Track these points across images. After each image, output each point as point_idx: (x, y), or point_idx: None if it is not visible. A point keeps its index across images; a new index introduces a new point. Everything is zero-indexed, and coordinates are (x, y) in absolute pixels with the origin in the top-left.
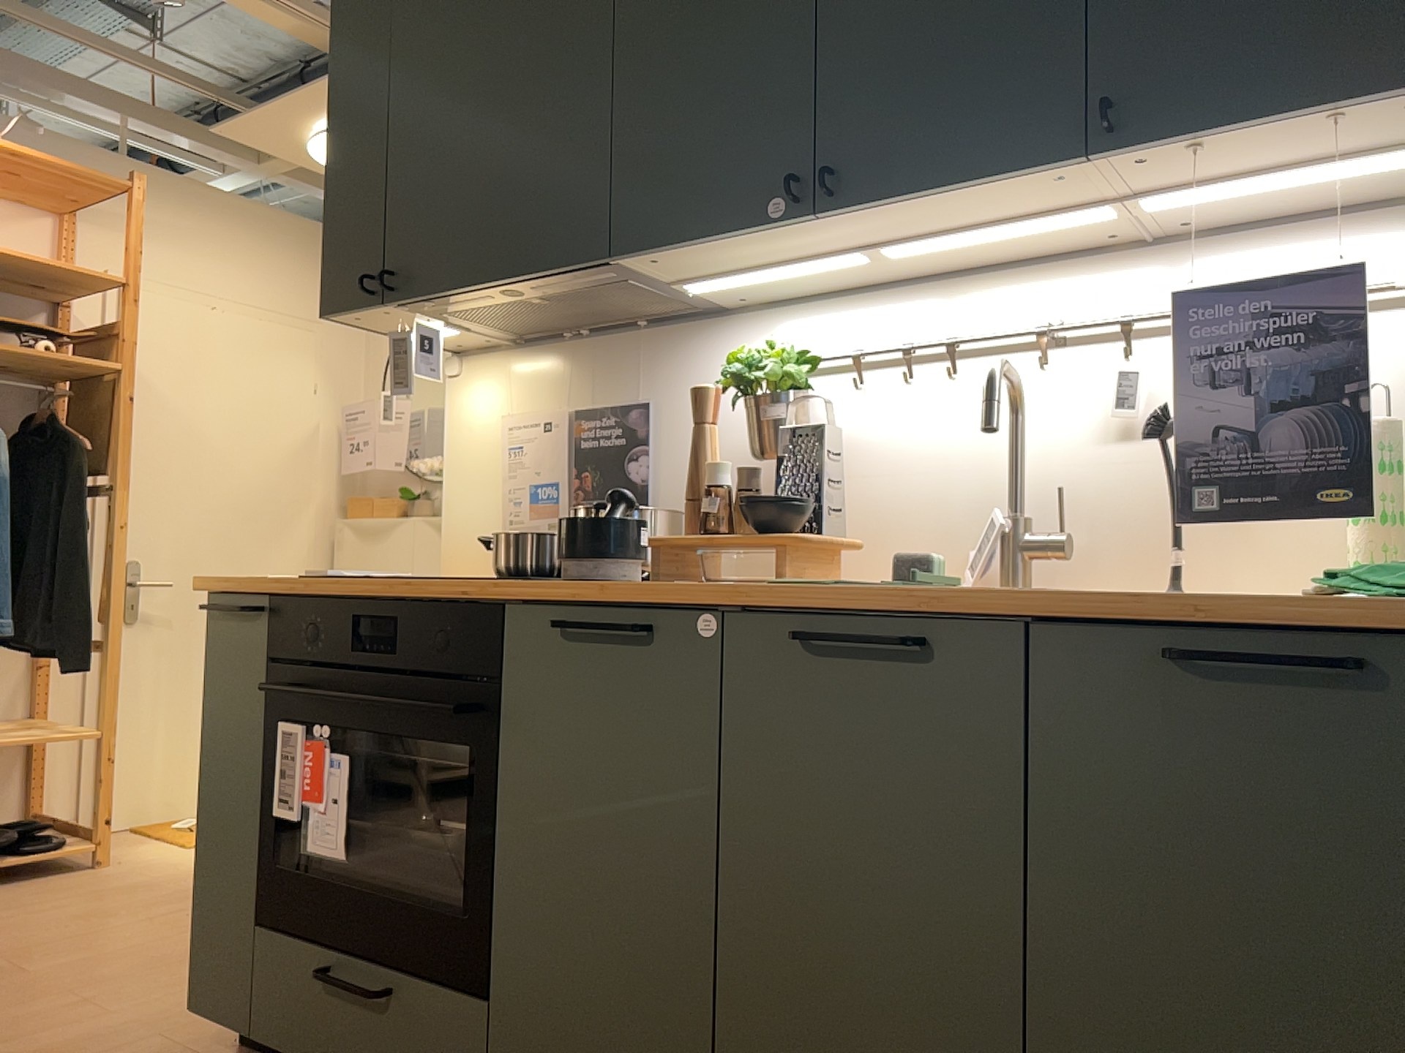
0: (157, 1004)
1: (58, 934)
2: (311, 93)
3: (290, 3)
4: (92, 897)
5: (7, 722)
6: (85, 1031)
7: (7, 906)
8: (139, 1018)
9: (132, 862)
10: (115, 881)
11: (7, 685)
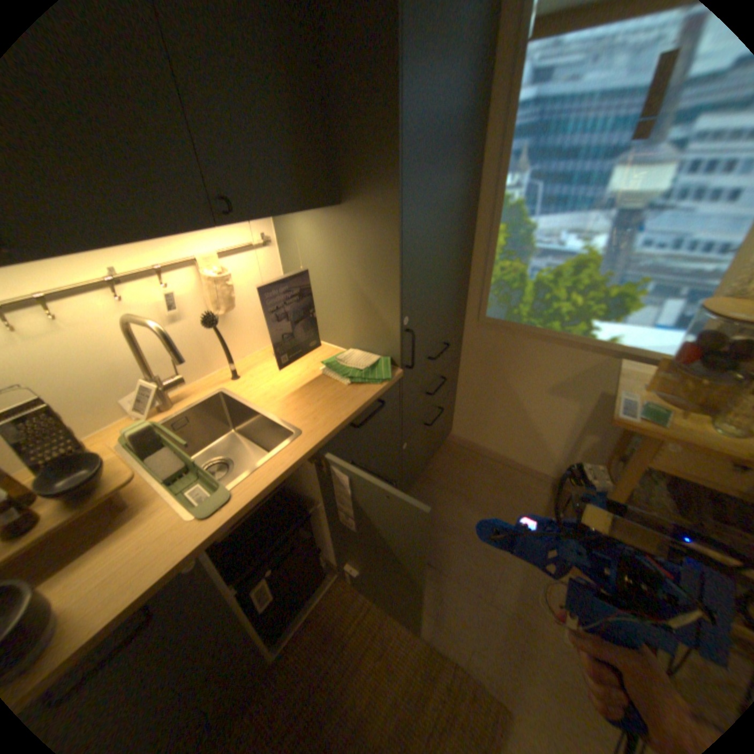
0: None
1: None
2: None
3: None
4: None
5: None
6: None
7: None
8: None
9: None
10: None
11: None
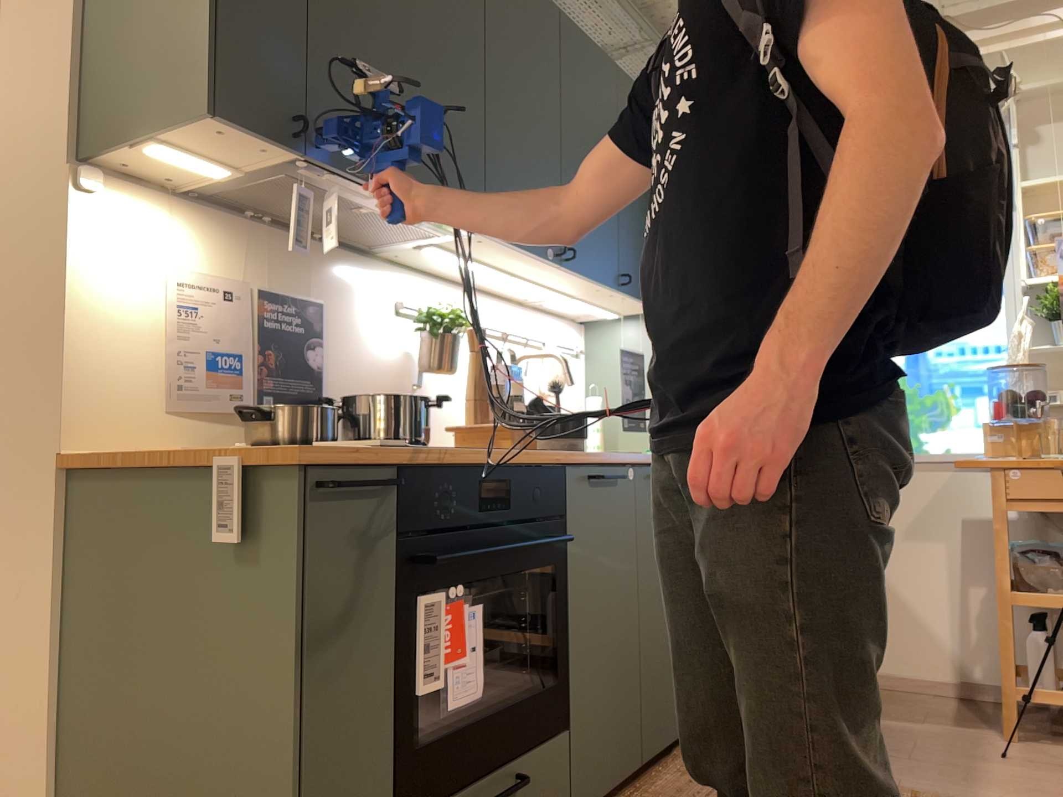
0: None
1: None
2: None
3: None
4: None
5: None
6: None
7: None
8: None
9: None
10: None
11: None
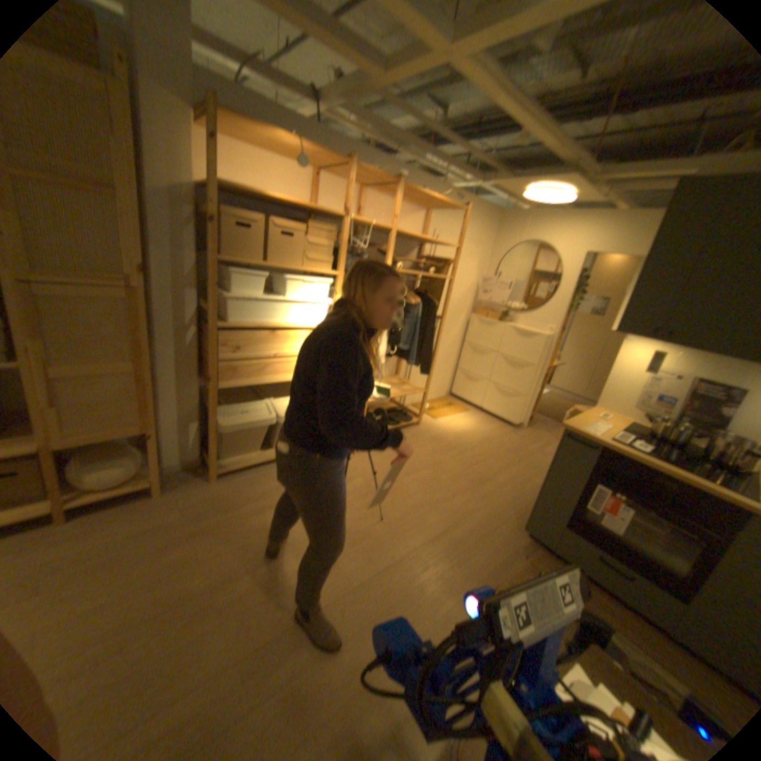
0: (490, 506)
1: (435, 460)
2: (551, 176)
3: (571, 142)
4: (429, 441)
5: (392, 376)
6: (481, 515)
7: (411, 441)
8: (490, 512)
9: (425, 424)
10: (428, 433)
11: (392, 365)
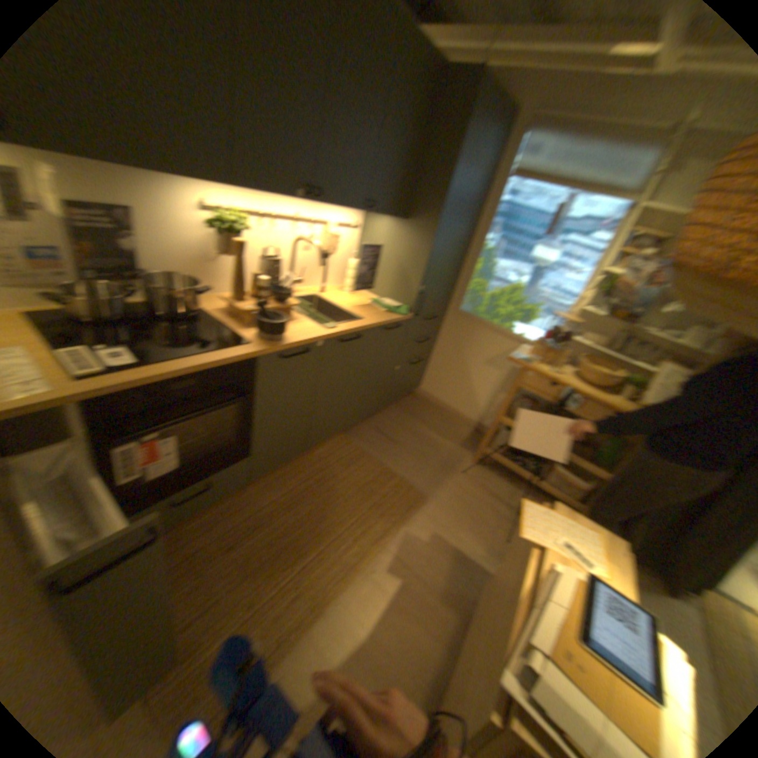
0: None
1: None
2: None
3: None
4: None
5: None
6: None
7: None
8: None
9: None
10: None
11: None
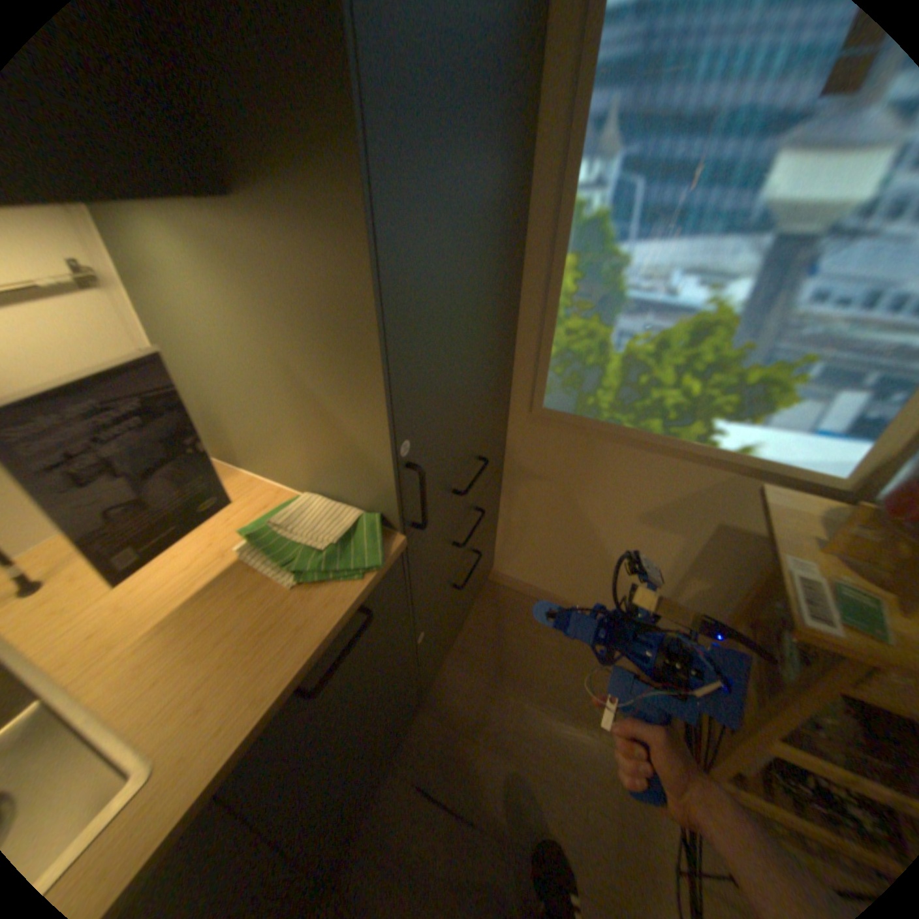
0: None
1: None
2: None
3: None
4: None
5: None
6: None
7: None
8: None
9: None
10: None
11: None
